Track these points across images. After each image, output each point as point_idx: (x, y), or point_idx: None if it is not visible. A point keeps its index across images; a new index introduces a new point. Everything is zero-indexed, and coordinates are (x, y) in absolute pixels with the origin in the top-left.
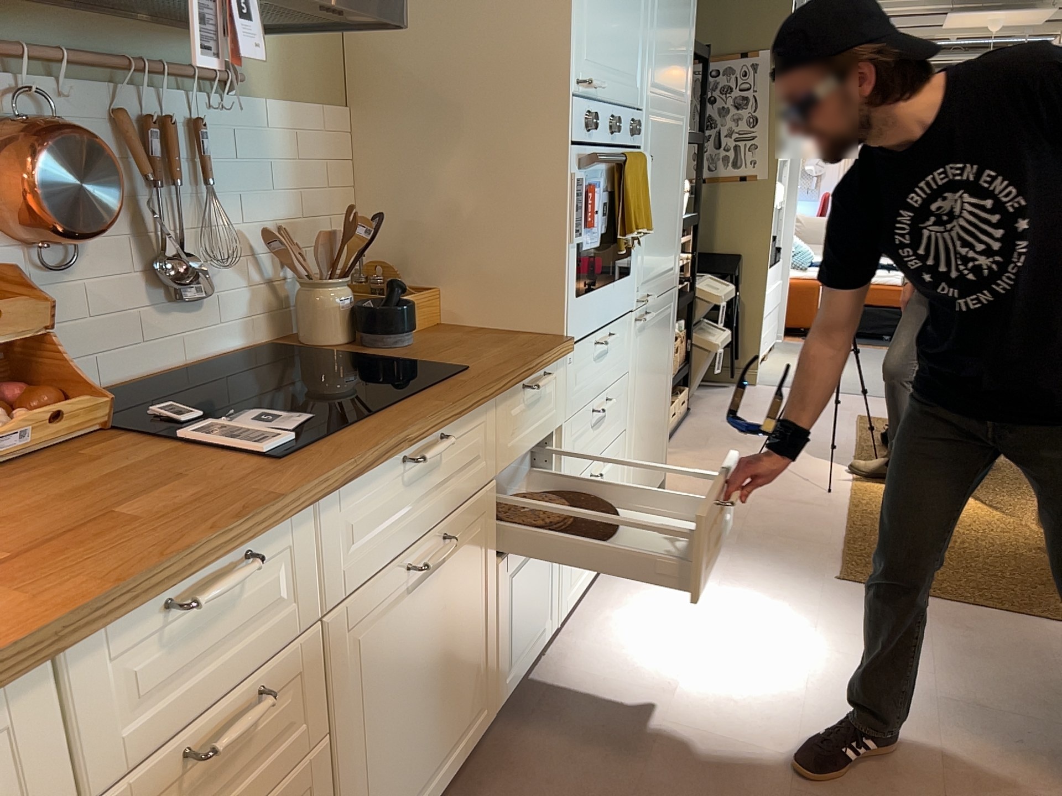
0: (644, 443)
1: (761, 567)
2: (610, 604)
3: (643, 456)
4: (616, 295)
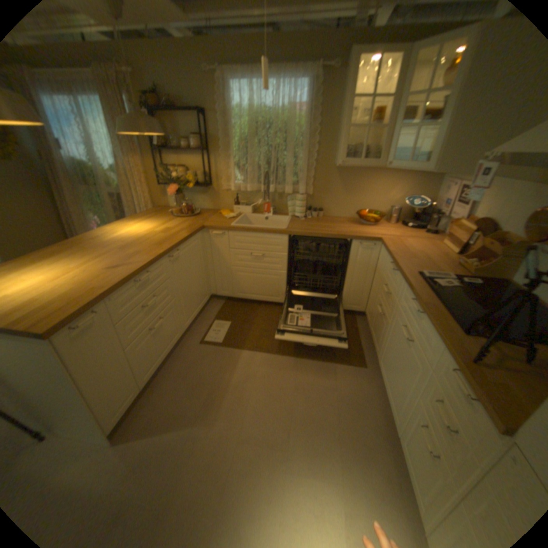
0: None
1: None
2: None
3: None
4: None
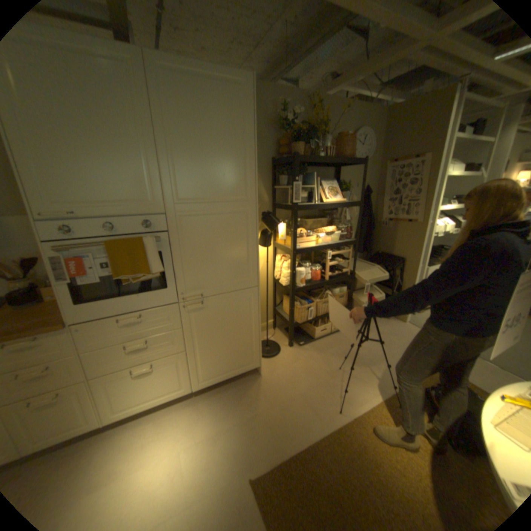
0: (215, 355)
1: (232, 444)
2: (155, 423)
3: (216, 361)
4: (142, 299)
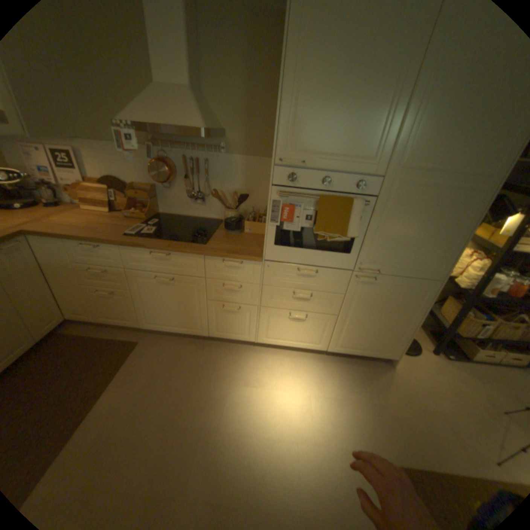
0: (362, 331)
1: (359, 418)
2: (291, 360)
3: (361, 336)
4: (324, 257)
